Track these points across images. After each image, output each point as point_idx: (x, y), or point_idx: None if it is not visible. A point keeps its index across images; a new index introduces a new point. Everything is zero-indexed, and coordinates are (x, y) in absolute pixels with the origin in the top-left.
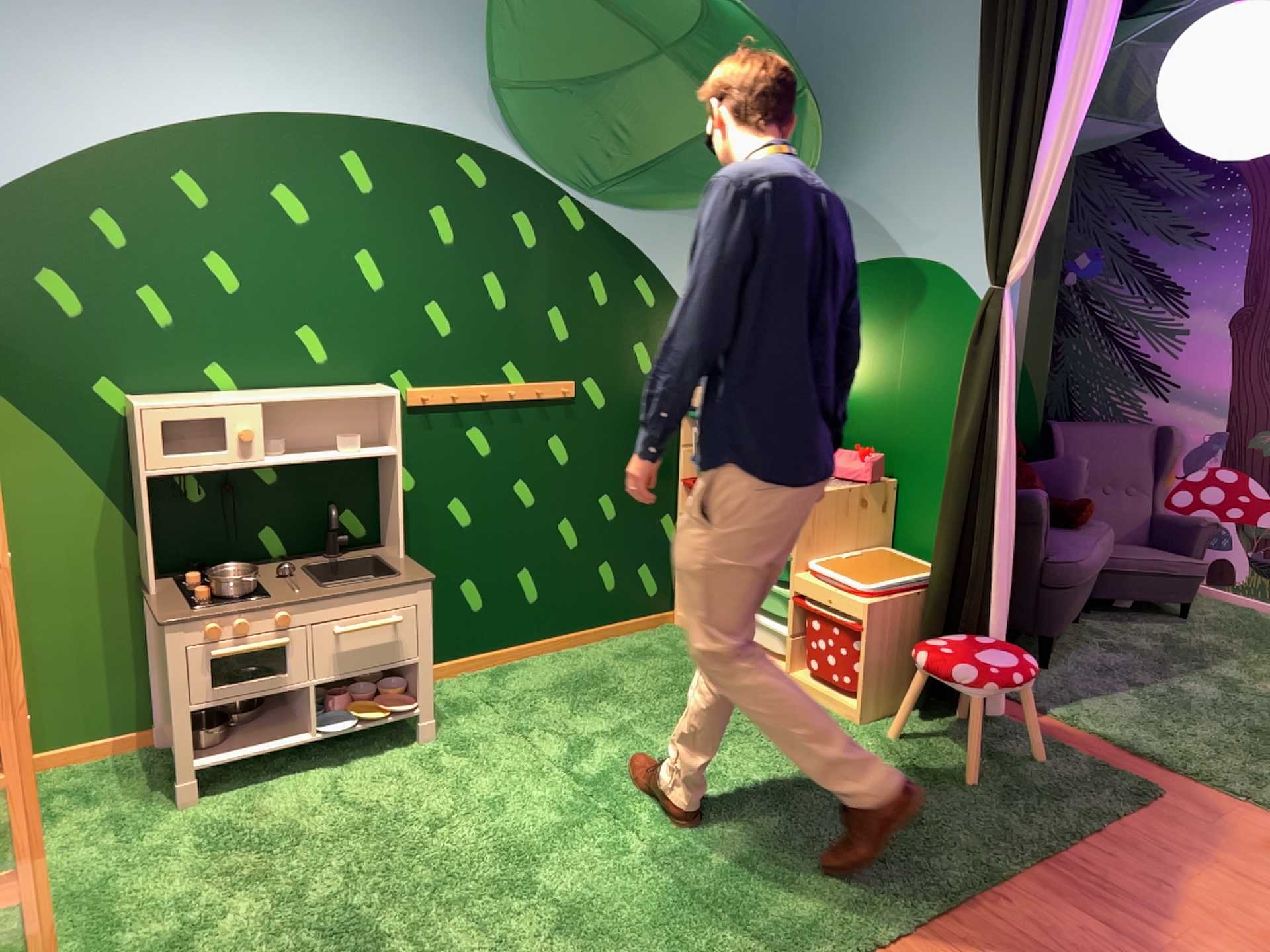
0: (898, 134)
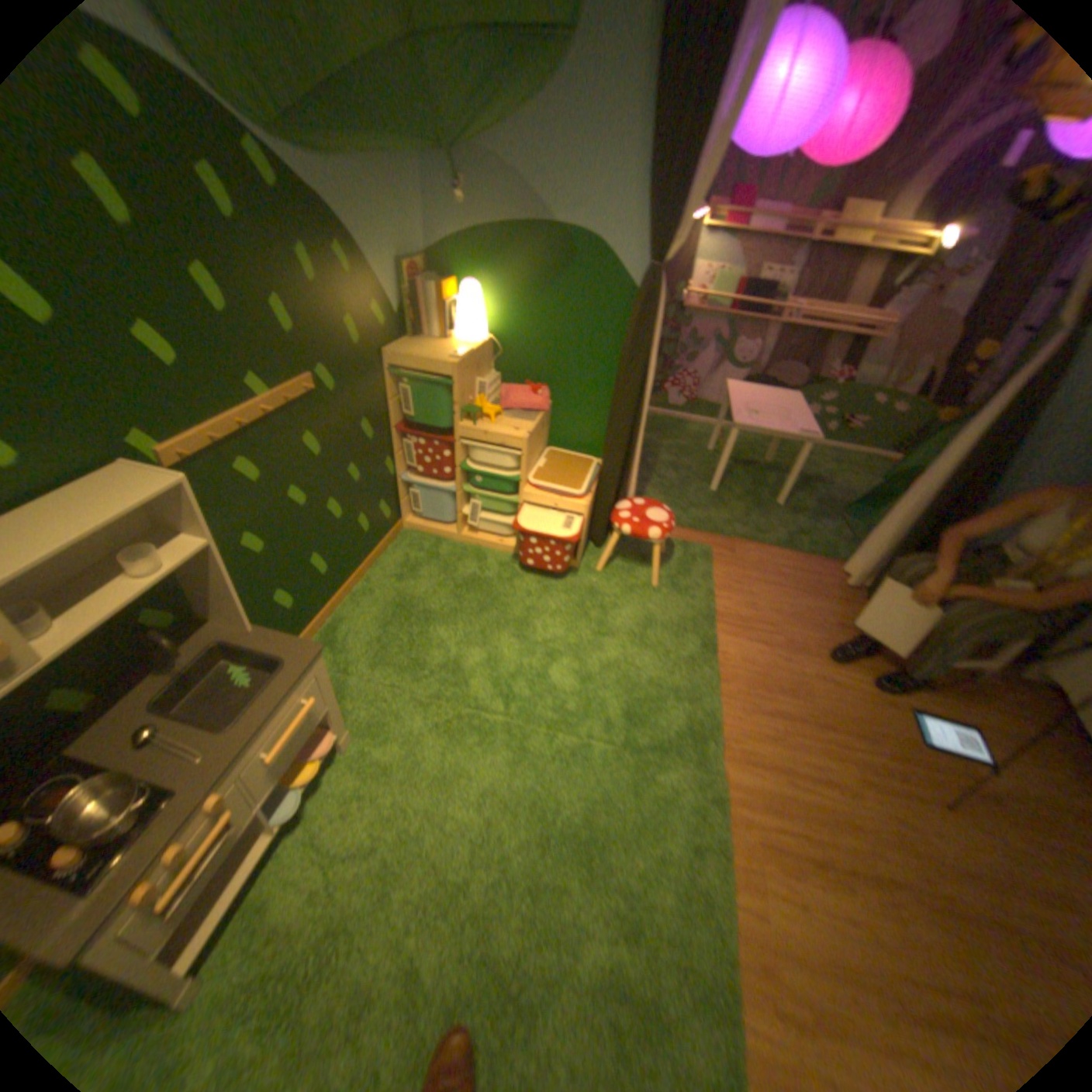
0: (547, 89)
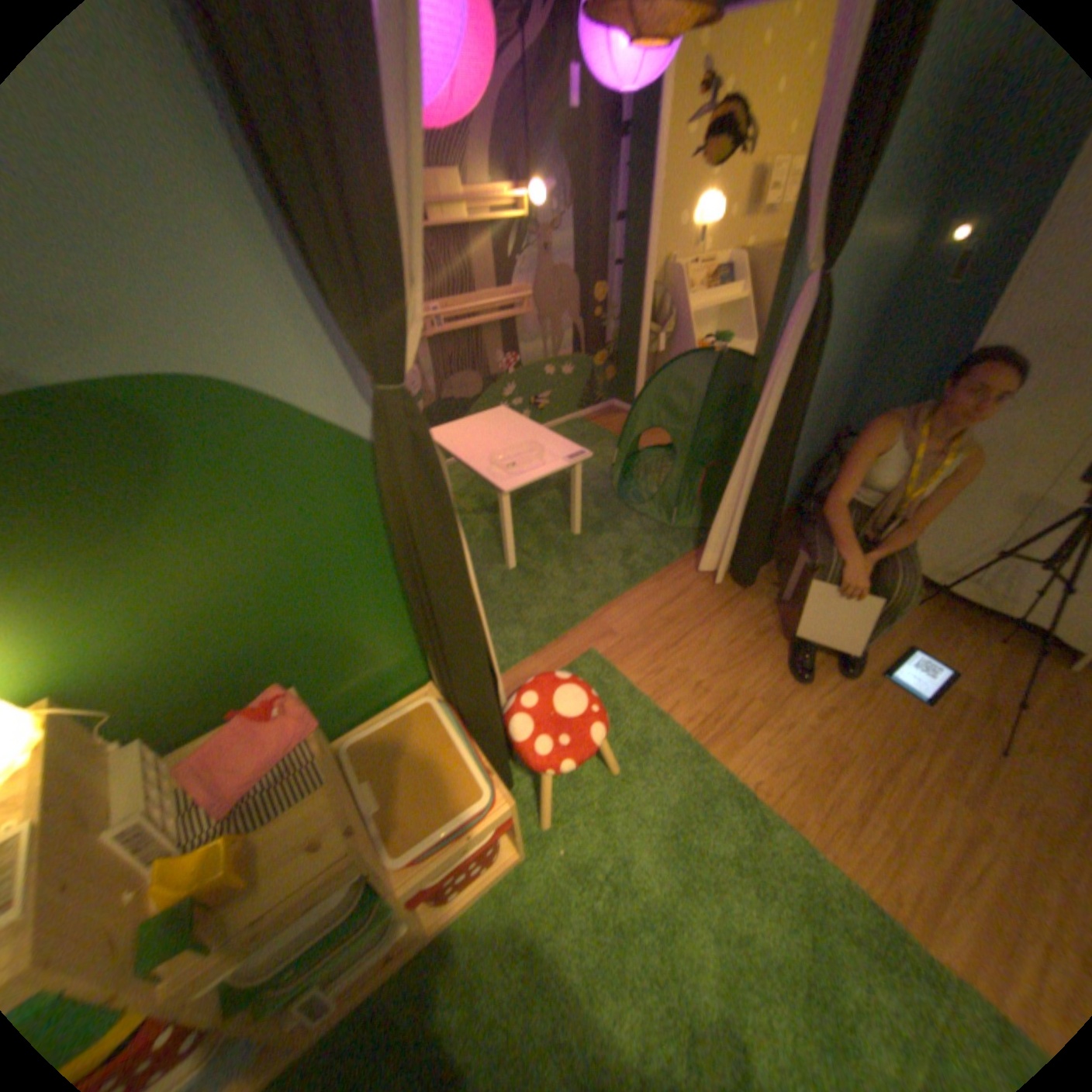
0: None
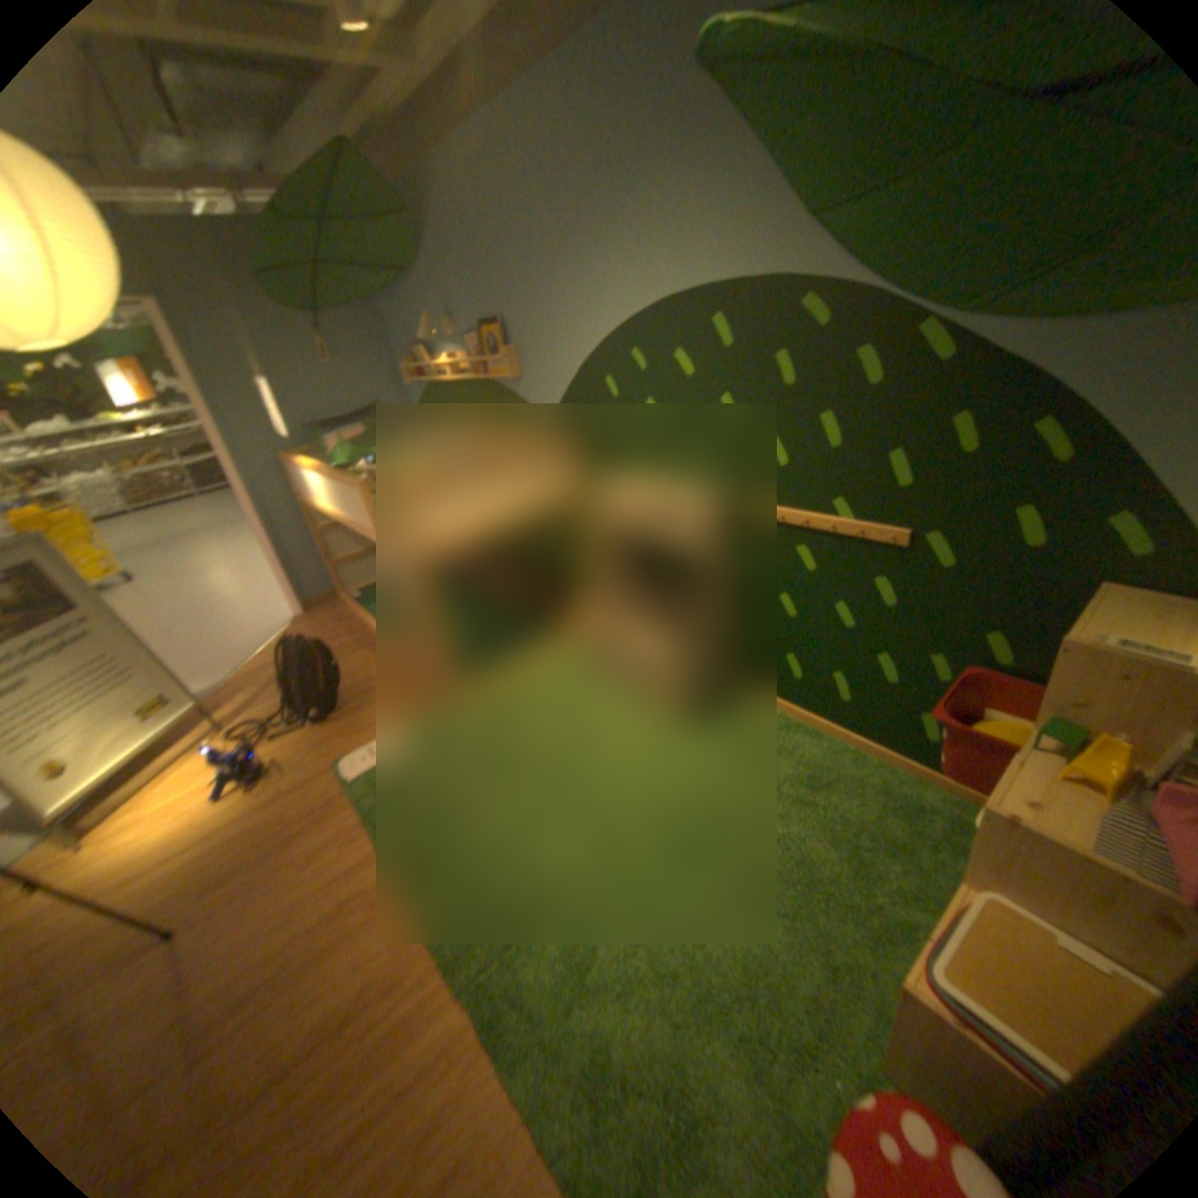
0: None
